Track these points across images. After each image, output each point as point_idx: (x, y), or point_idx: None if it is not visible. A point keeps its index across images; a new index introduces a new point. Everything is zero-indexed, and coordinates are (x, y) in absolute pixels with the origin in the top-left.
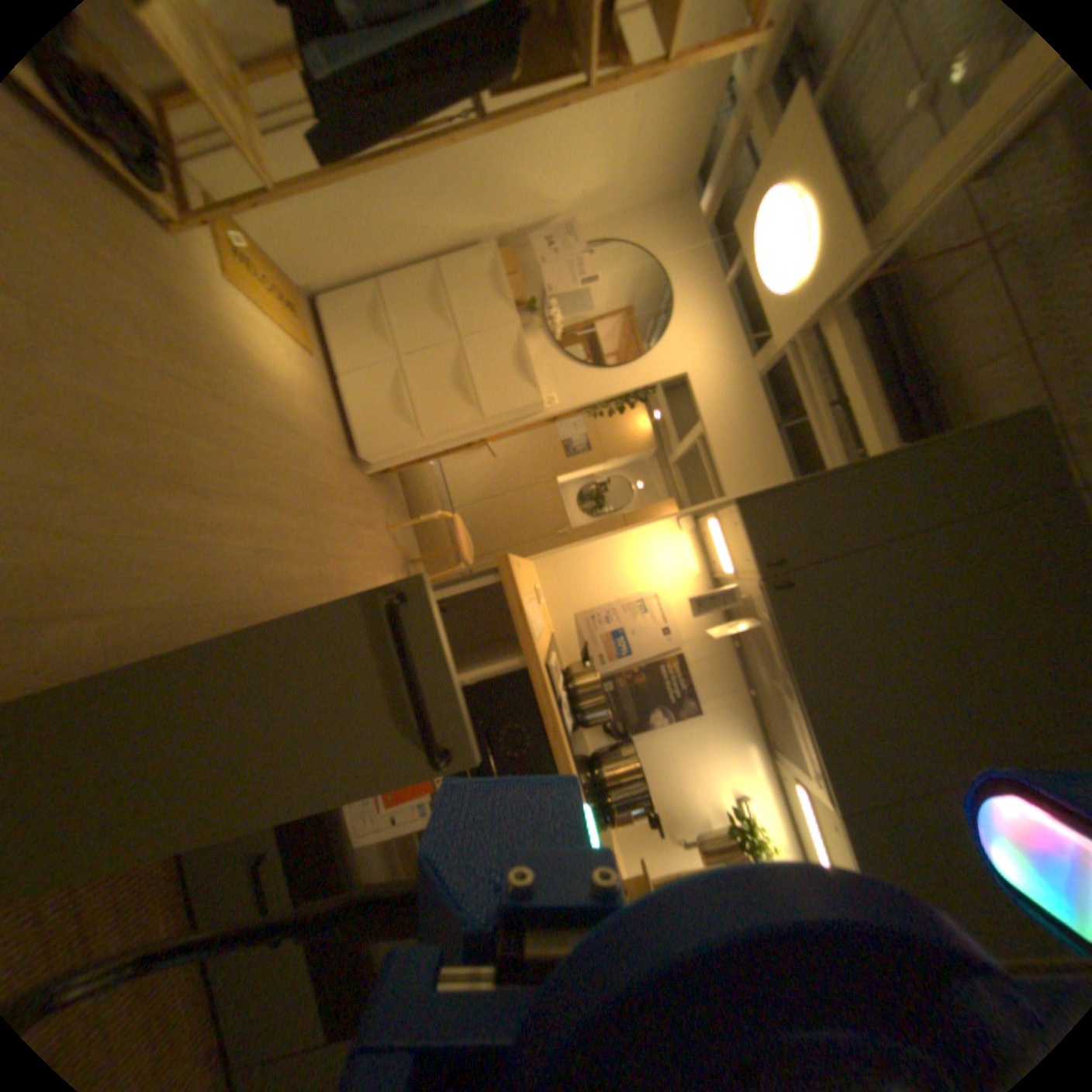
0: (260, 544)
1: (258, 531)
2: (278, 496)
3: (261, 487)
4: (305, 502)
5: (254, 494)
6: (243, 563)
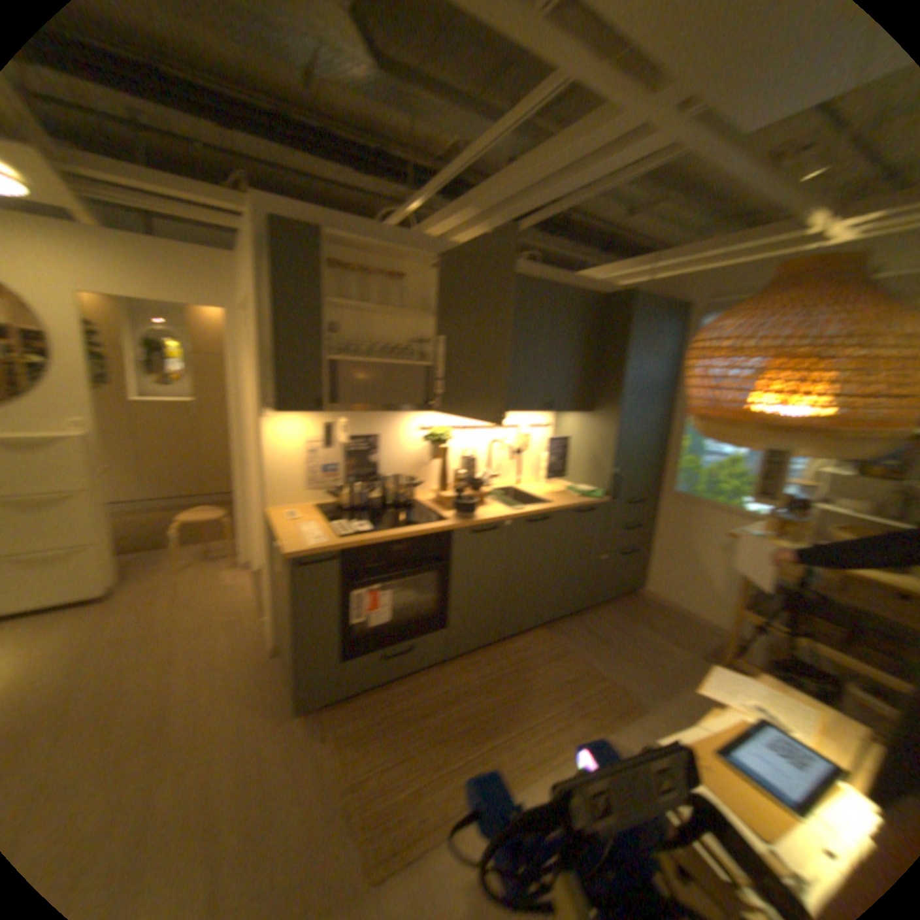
0: (209, 667)
1: (199, 668)
2: (166, 657)
3: (160, 669)
4: (167, 638)
5: (167, 674)
6: (225, 675)
